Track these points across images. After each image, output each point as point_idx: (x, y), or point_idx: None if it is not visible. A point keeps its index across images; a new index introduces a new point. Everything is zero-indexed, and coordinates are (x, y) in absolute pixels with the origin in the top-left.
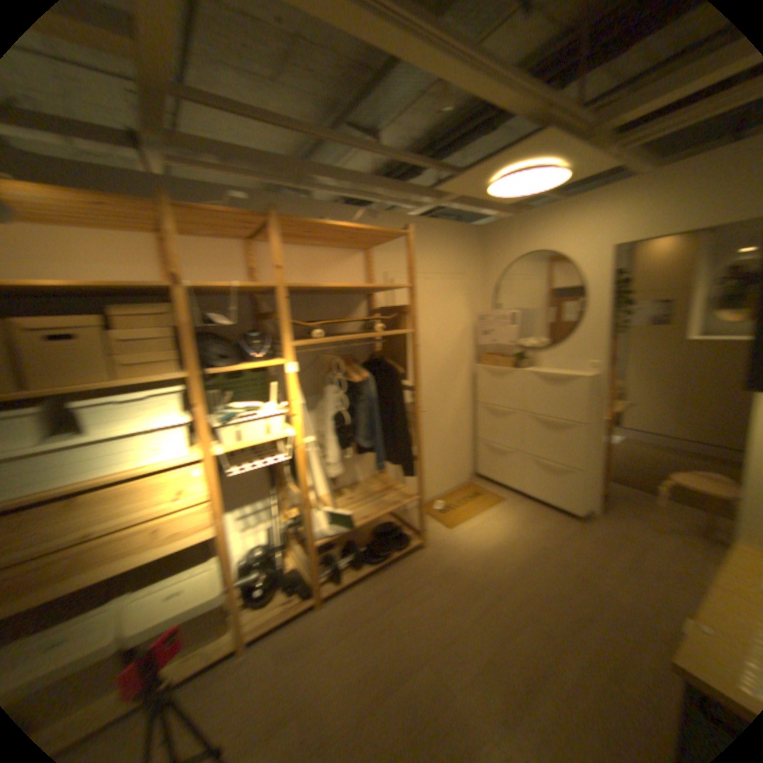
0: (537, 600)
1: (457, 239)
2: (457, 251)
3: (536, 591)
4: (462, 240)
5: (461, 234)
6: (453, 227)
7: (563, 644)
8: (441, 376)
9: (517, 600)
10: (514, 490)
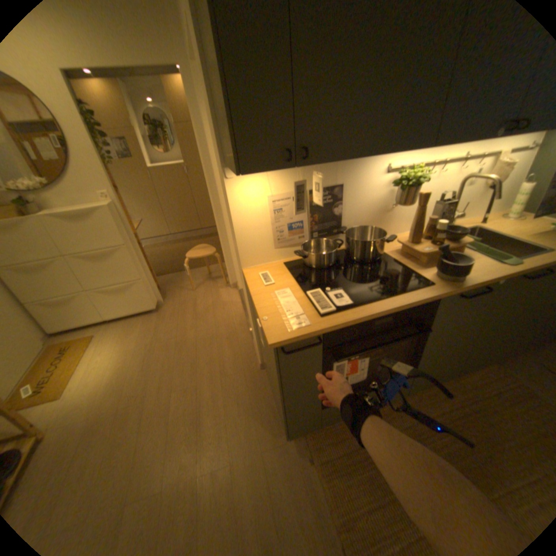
0: (163, 379)
1: None
2: None
3: (158, 375)
4: None
5: None
6: None
7: (191, 387)
8: None
9: (151, 392)
10: (93, 326)
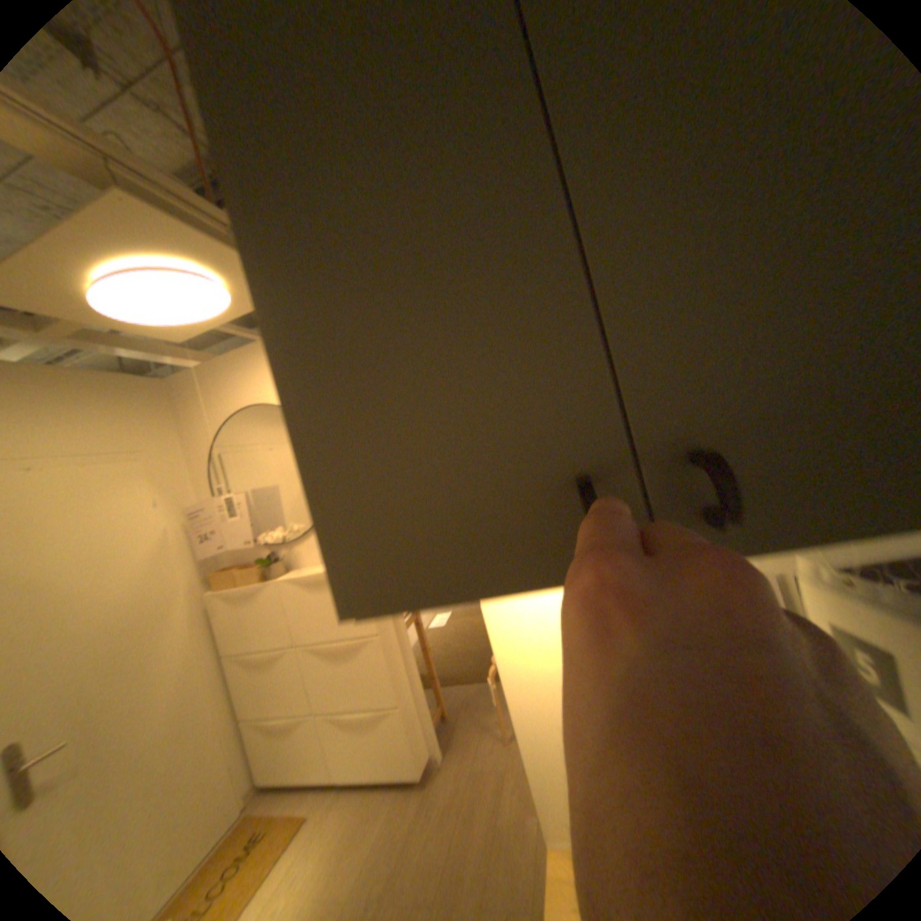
0: None
1: (108, 400)
2: (113, 418)
3: None
4: (120, 400)
5: (118, 391)
6: (94, 380)
7: None
8: (114, 647)
9: None
10: (321, 789)
